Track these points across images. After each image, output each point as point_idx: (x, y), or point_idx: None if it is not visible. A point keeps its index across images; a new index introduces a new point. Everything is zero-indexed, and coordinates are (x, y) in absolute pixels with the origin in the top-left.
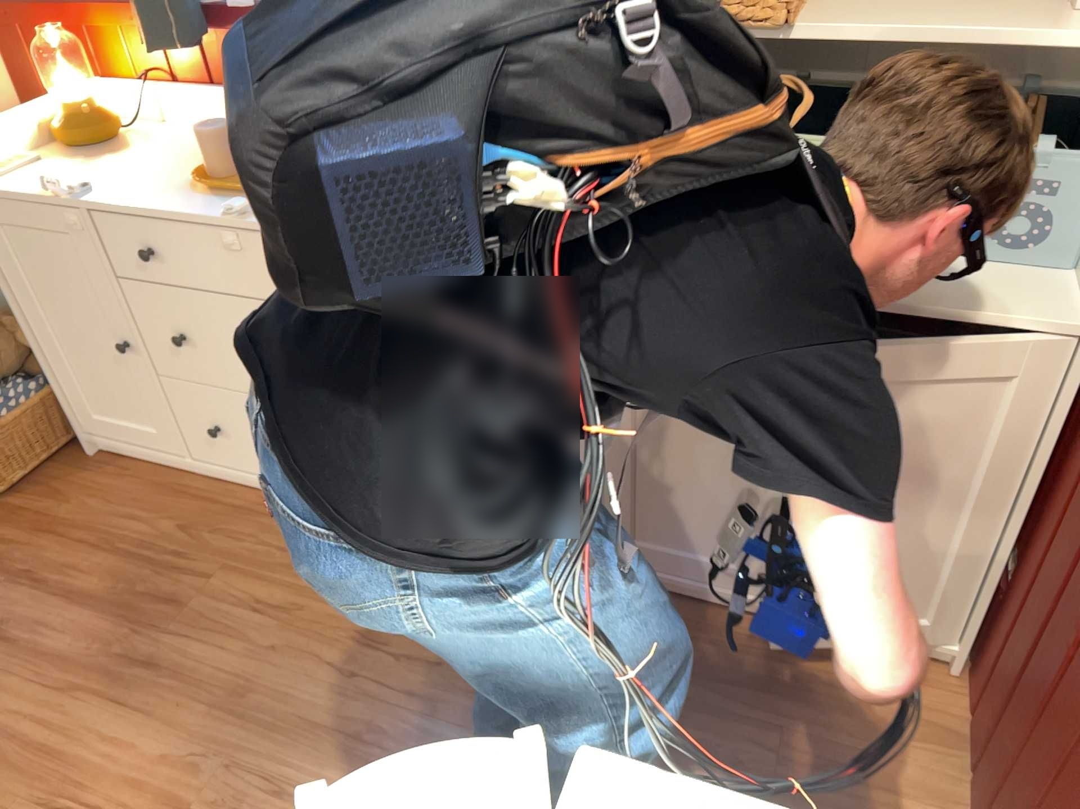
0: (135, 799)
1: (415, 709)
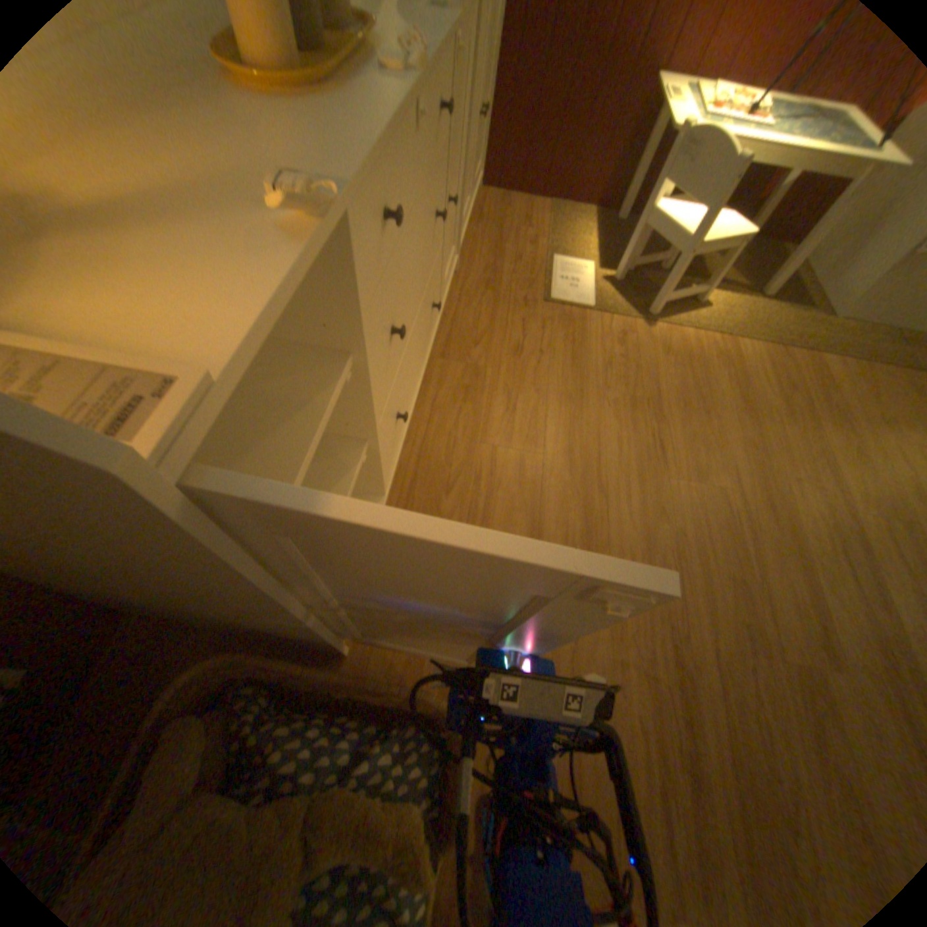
0: (645, 424)
1: (552, 326)
